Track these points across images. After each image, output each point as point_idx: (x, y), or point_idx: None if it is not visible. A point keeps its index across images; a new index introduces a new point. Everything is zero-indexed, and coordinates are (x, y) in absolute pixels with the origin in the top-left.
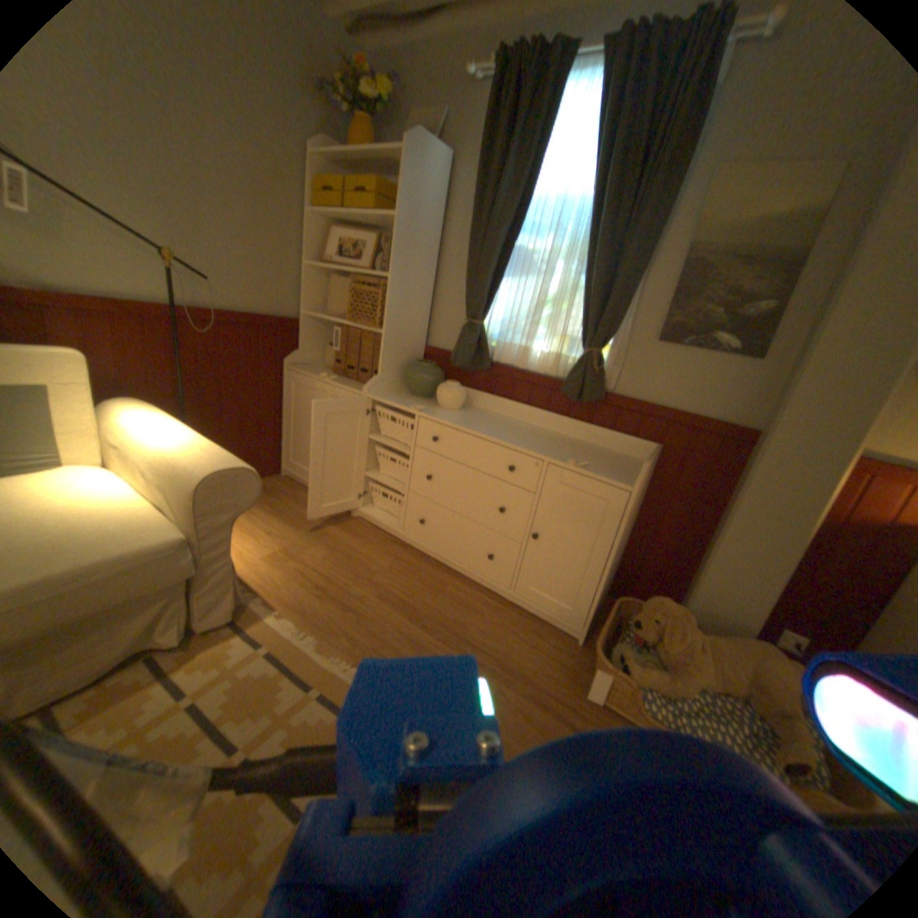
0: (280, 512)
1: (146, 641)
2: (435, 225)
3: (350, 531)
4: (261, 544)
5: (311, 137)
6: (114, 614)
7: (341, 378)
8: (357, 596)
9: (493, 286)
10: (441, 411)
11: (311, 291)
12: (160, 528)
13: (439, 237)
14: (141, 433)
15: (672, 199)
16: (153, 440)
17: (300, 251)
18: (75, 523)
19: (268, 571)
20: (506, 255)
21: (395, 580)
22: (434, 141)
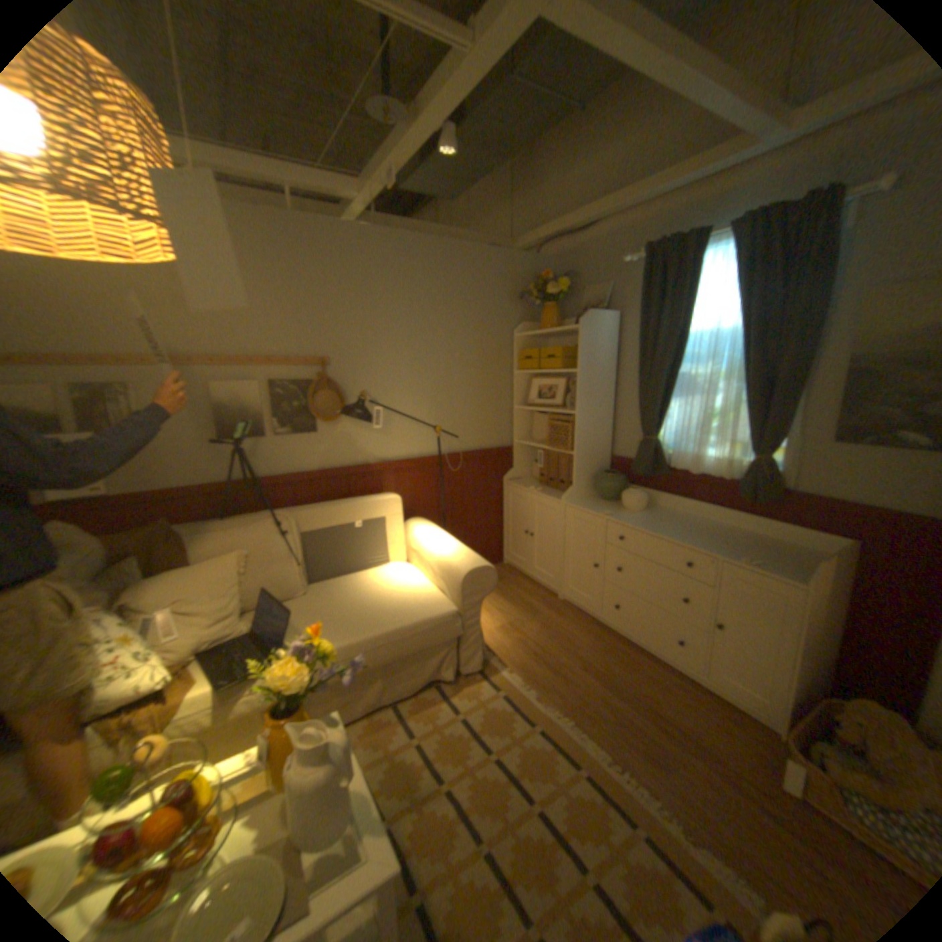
0: (505, 594)
1: (437, 675)
2: (610, 367)
3: (558, 612)
4: (494, 618)
5: (516, 327)
6: (425, 654)
7: (545, 488)
8: (566, 665)
9: (662, 409)
10: (627, 513)
11: (520, 425)
12: (445, 603)
13: (614, 374)
14: (429, 542)
15: (818, 326)
16: (437, 548)
17: (511, 400)
18: (406, 598)
19: (501, 638)
20: (671, 382)
21: (597, 656)
22: (603, 313)
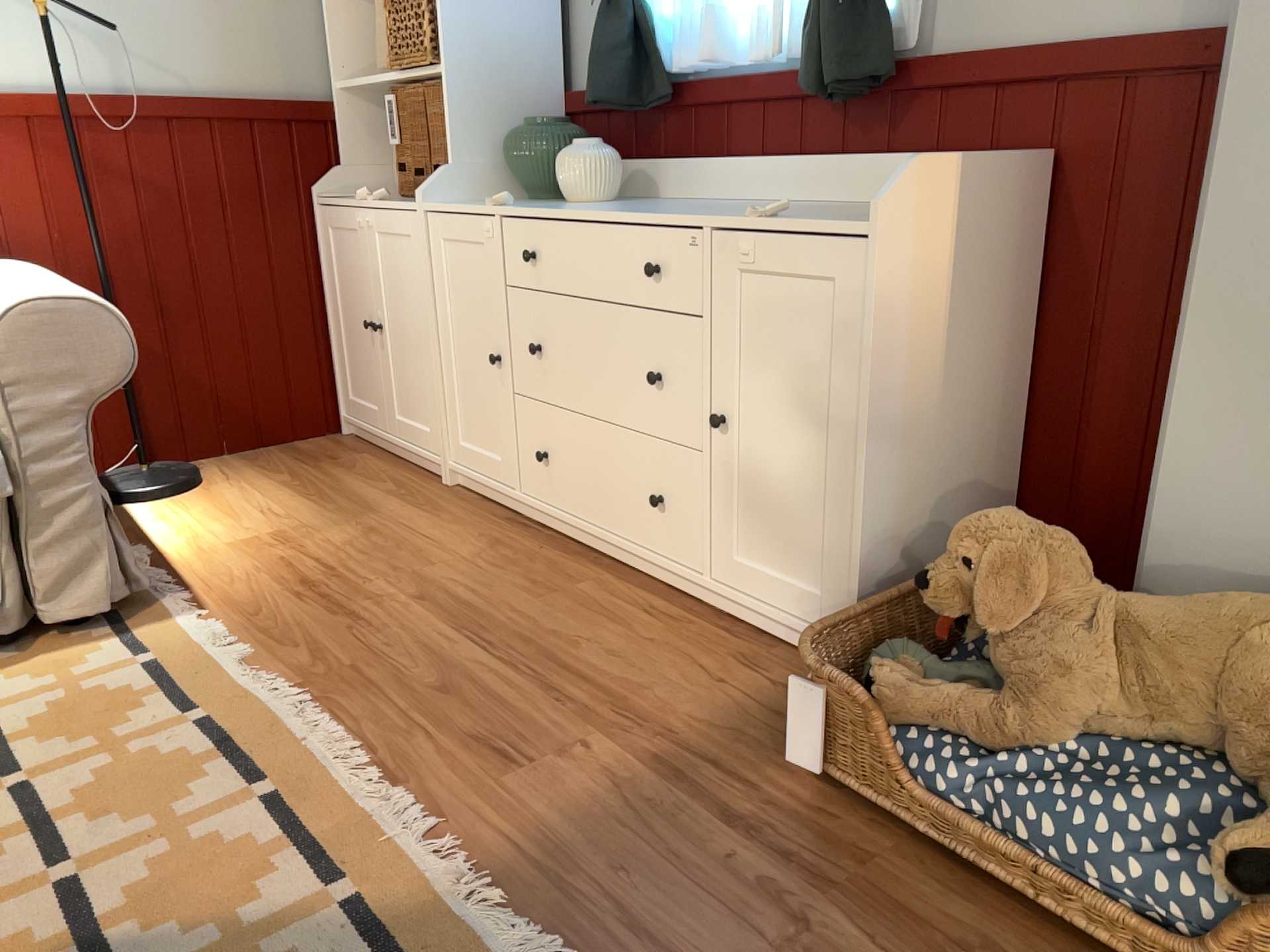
0: (305, 483)
1: None
2: None
3: (424, 505)
4: (242, 525)
5: None
6: None
7: (407, 201)
8: (374, 594)
9: None
10: (561, 206)
11: (349, 44)
12: None
13: None
14: None
15: None
16: None
17: None
18: None
19: (231, 559)
20: None
21: (469, 573)
22: None
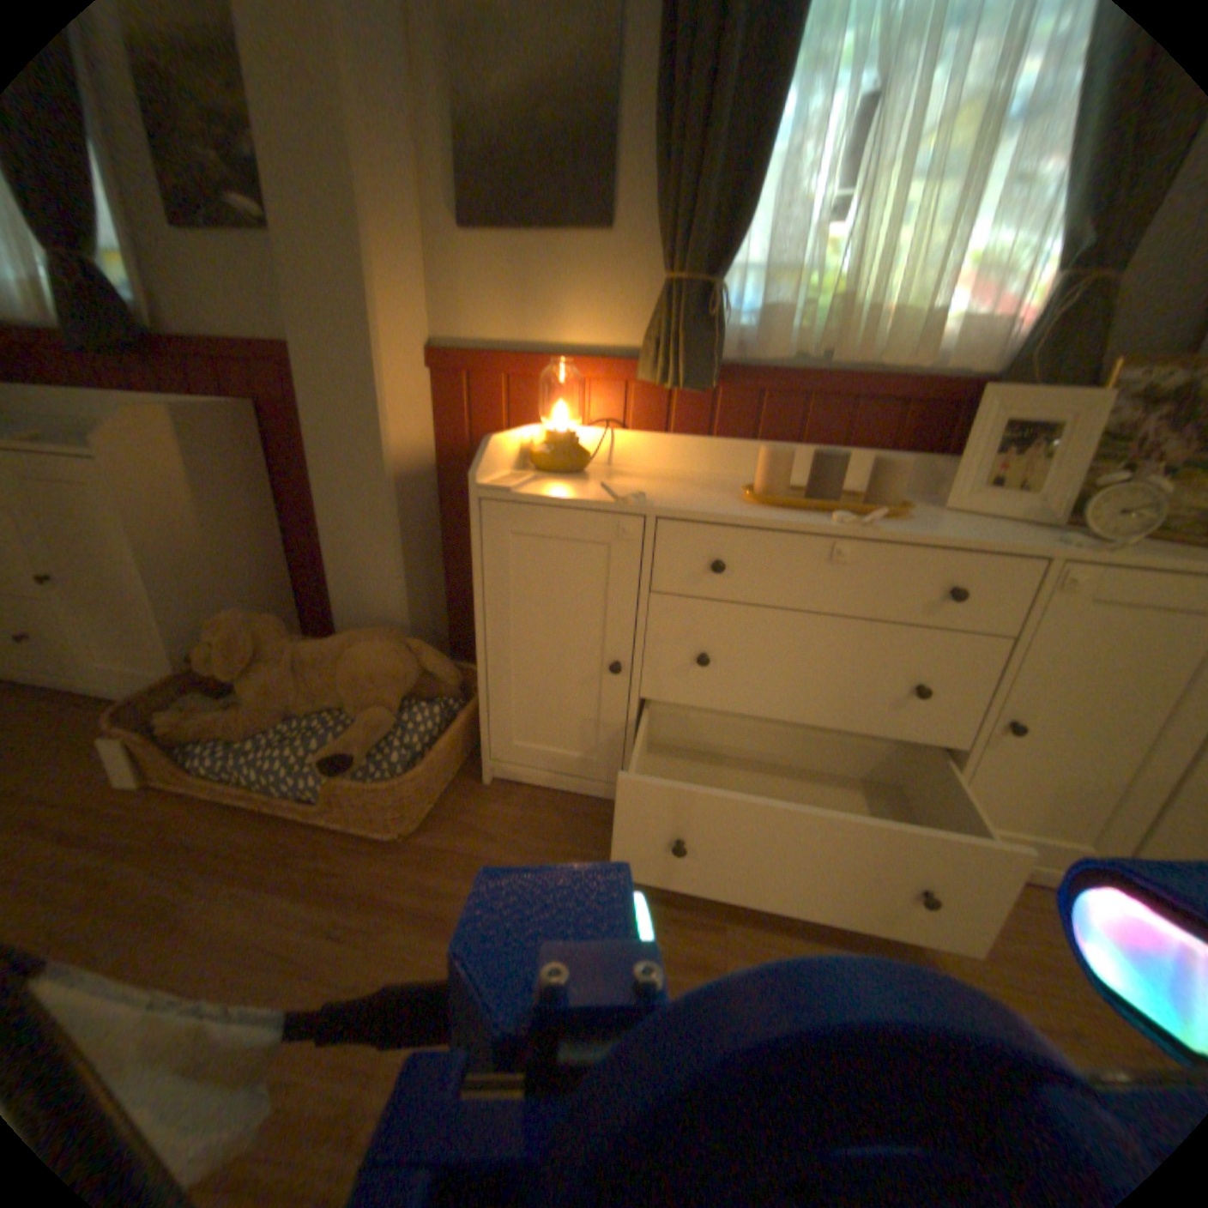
0: None
1: None
2: None
3: None
4: None
5: None
6: None
7: None
8: None
9: None
10: None
11: None
12: None
13: None
14: None
15: None
16: None
17: None
18: None
19: None
20: None
21: None
22: None
